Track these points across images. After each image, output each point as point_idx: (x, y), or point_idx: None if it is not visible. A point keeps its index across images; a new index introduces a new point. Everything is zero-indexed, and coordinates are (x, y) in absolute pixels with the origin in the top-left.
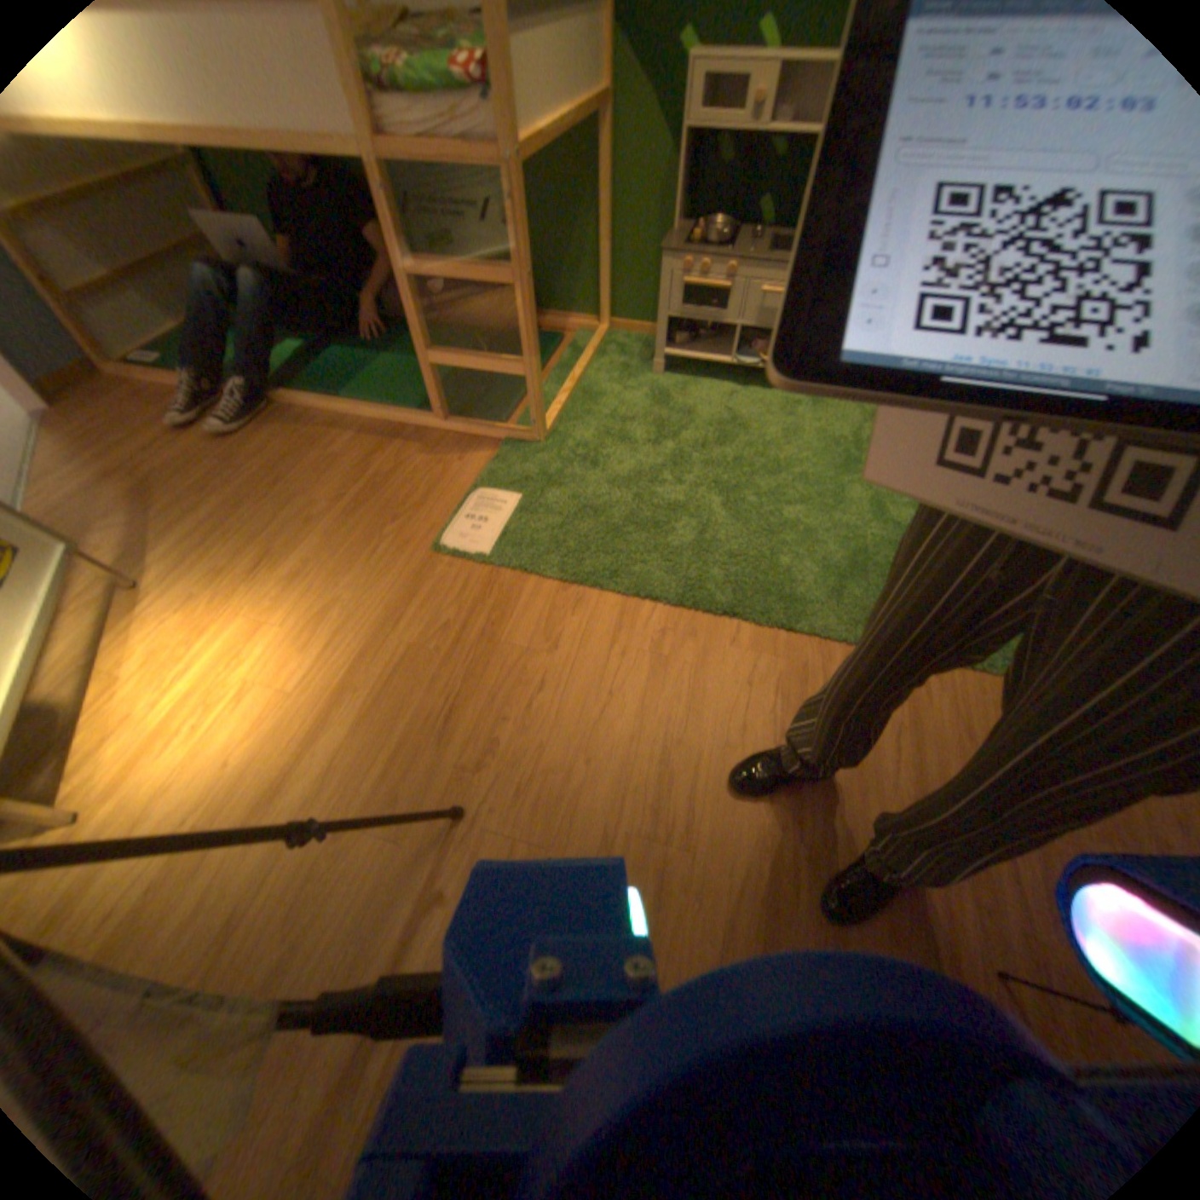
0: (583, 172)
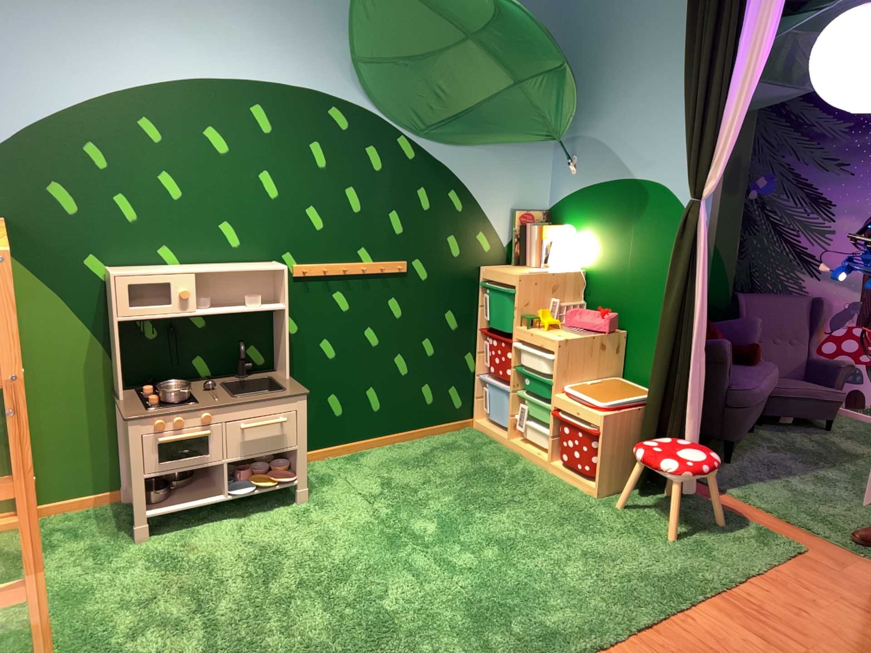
0: None
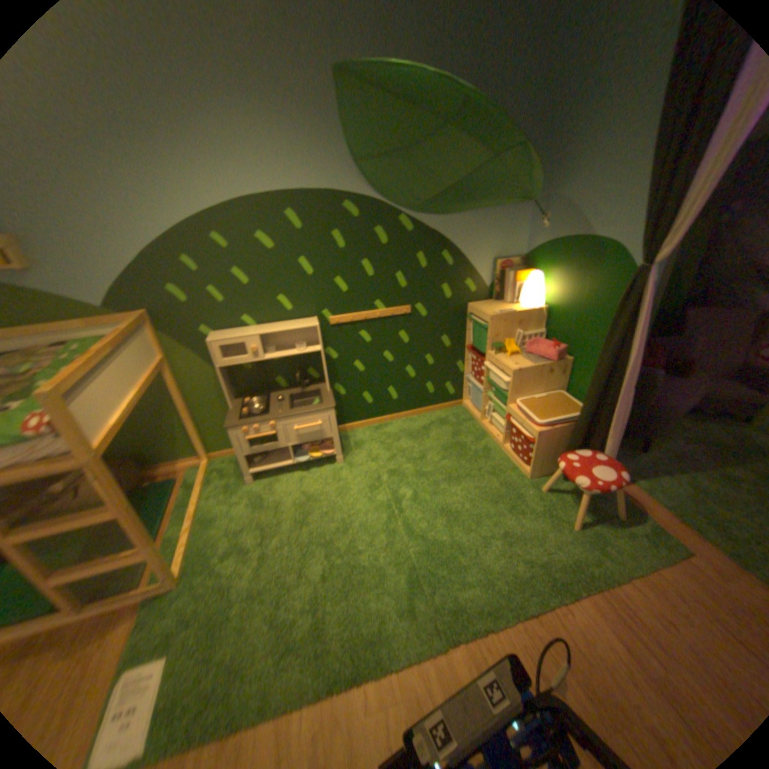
0: (163, 393)
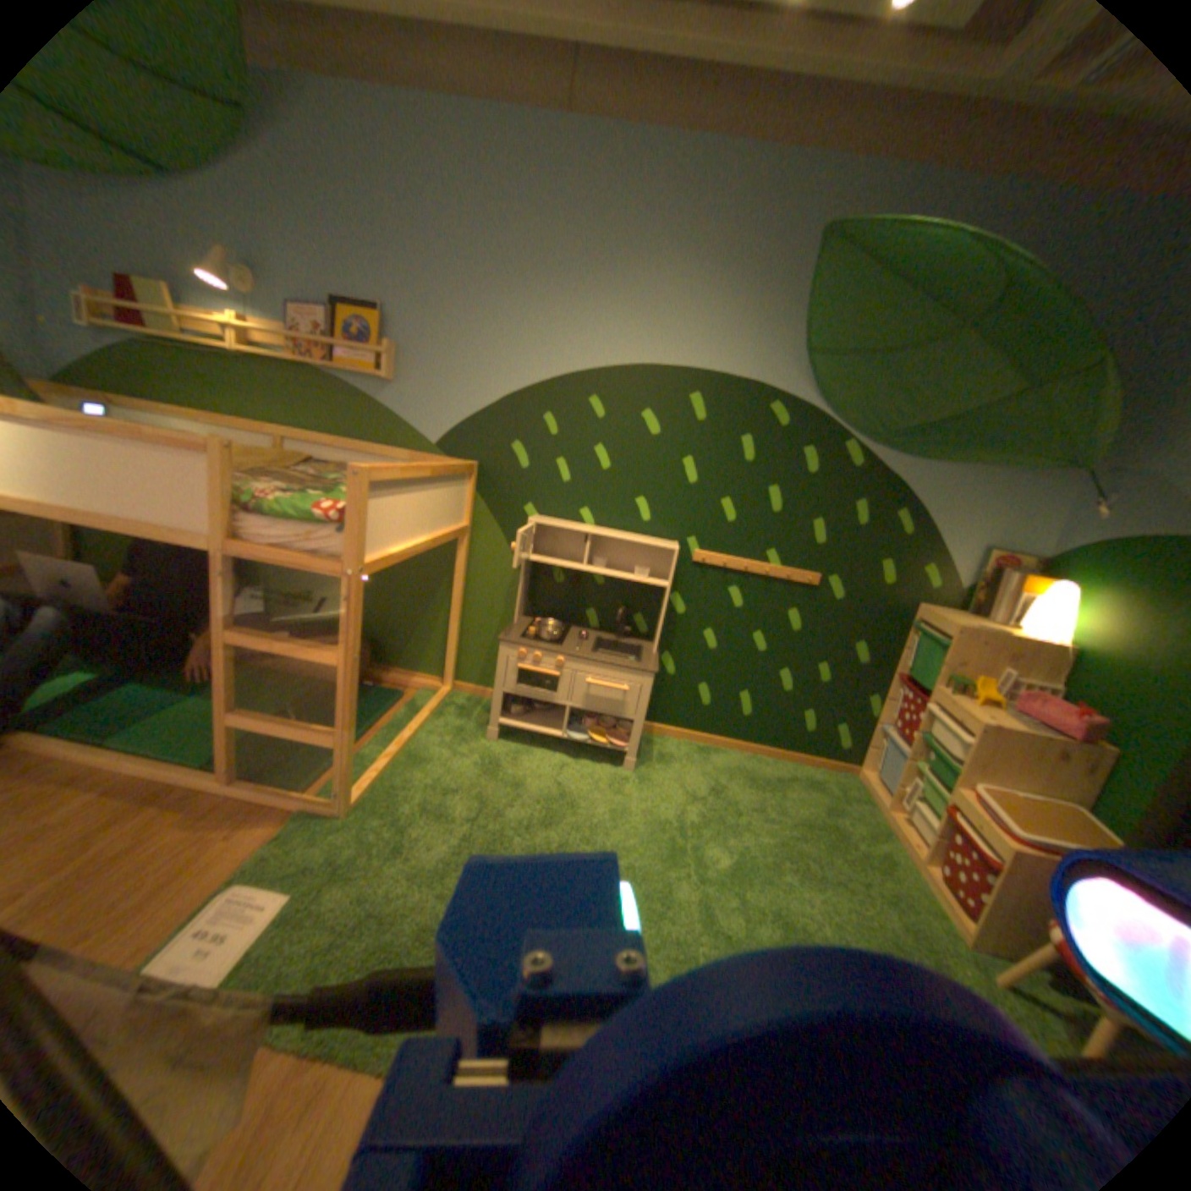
0: (440, 572)
